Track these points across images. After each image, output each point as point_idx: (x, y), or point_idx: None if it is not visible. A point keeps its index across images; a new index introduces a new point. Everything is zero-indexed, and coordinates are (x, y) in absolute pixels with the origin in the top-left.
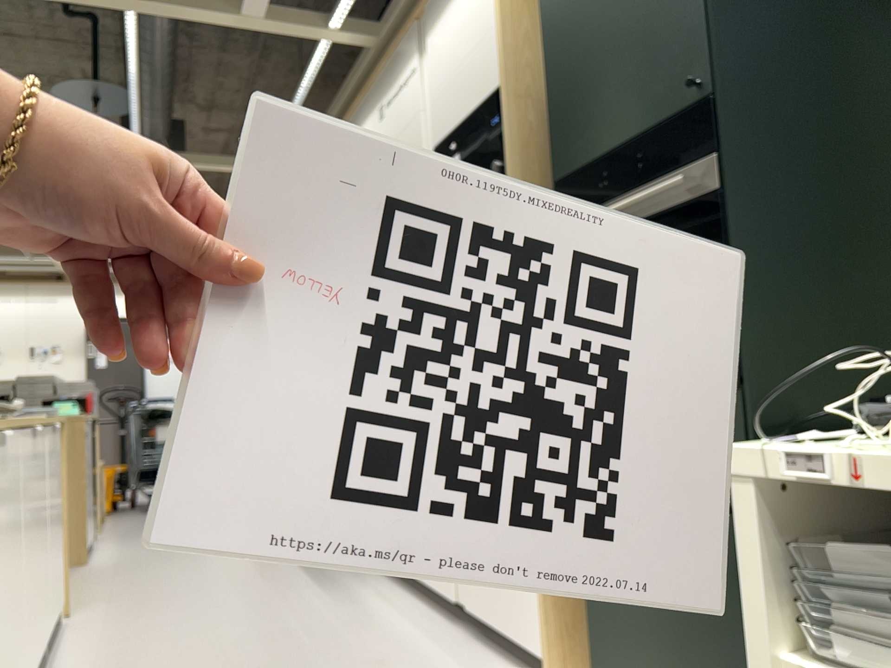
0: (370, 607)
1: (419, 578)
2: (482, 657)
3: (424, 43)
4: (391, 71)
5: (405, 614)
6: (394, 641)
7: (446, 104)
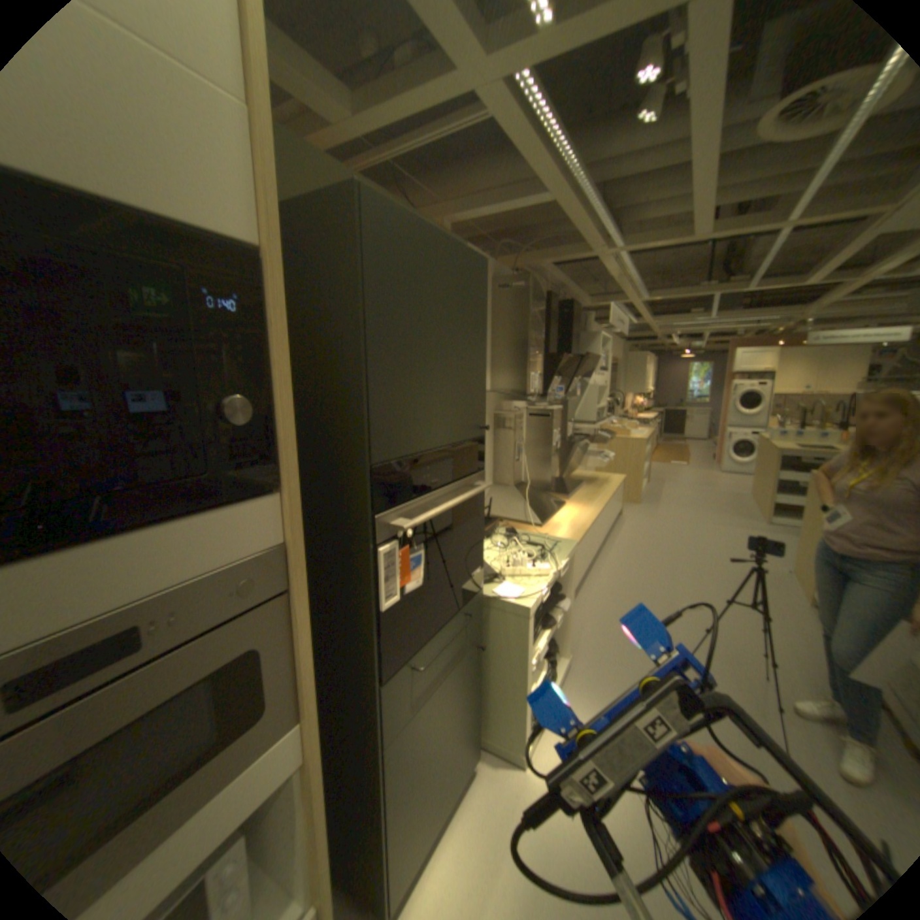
0: None
1: None
2: None
3: None
4: None
5: None
6: None
7: None
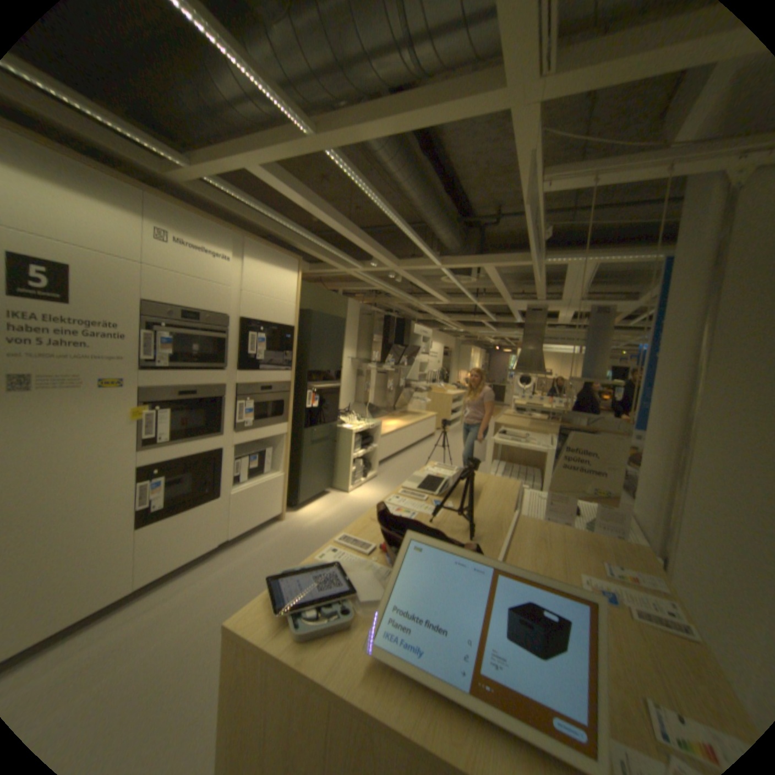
0: (167, 610)
1: (165, 572)
2: (250, 543)
3: (236, 252)
4: (189, 225)
5: (186, 586)
6: (234, 573)
7: (256, 305)
